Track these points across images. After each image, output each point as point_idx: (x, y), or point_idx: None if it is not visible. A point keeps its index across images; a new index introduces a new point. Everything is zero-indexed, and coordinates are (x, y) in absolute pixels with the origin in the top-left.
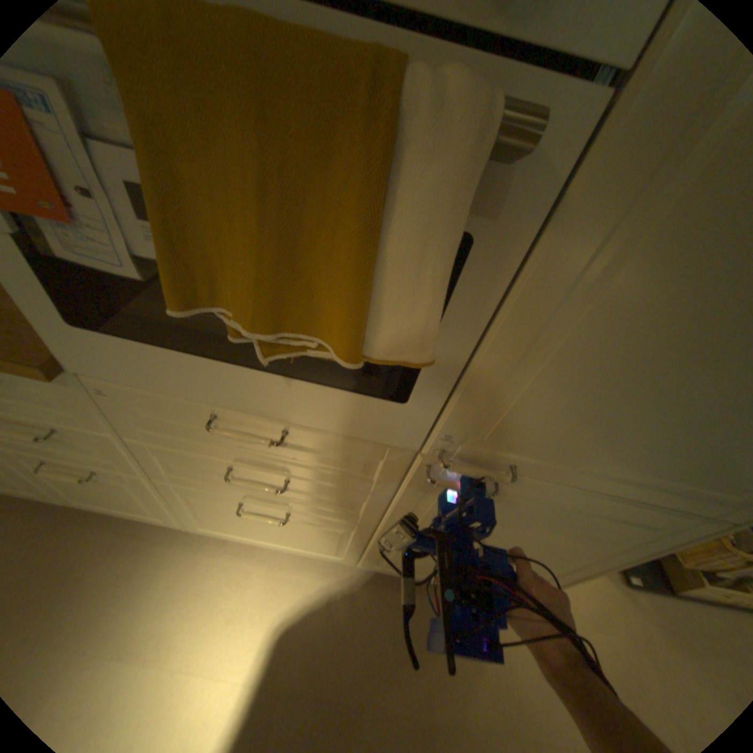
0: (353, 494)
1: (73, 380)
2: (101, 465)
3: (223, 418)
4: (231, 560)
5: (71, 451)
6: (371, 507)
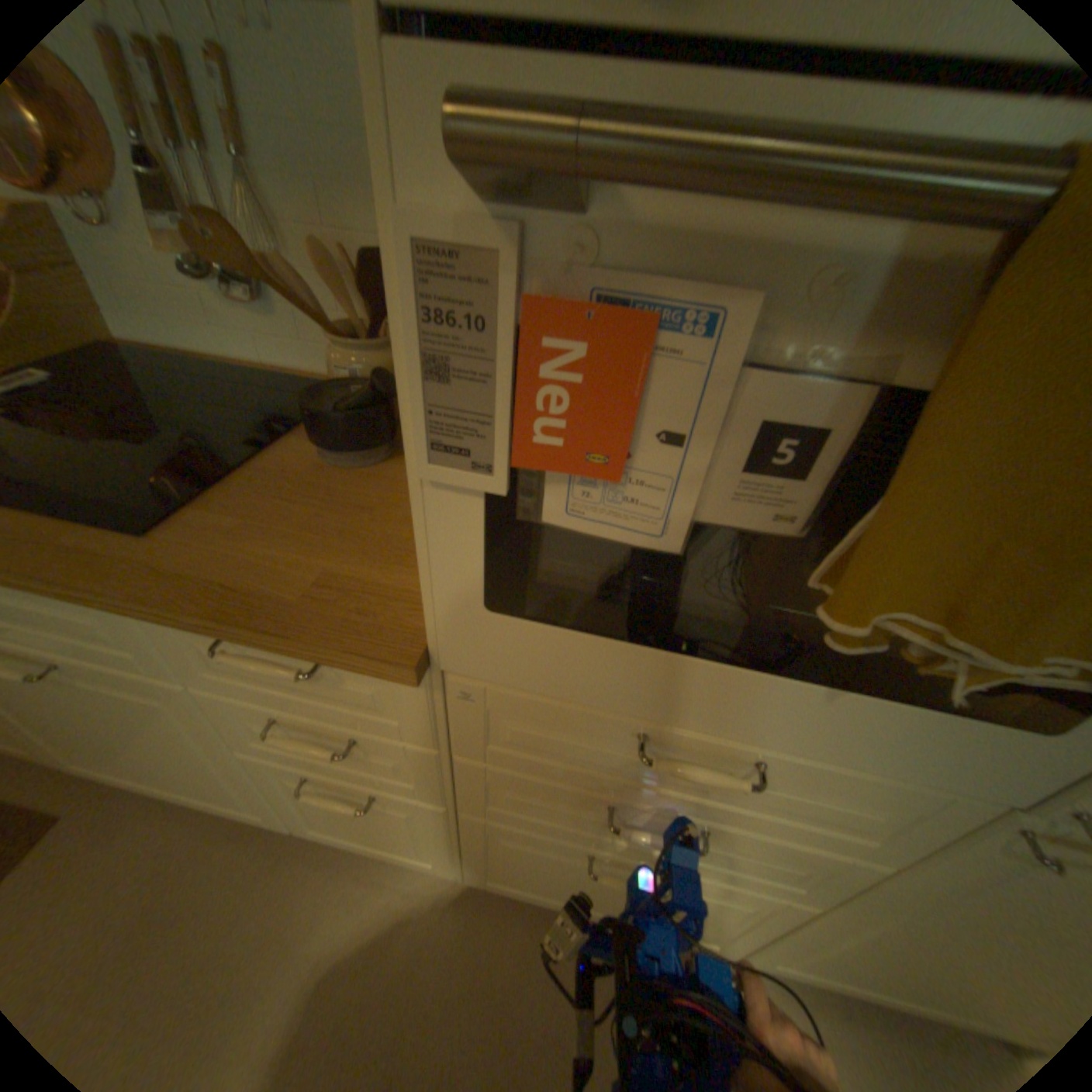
0: (825, 859)
1: (433, 678)
2: (393, 789)
3: (665, 740)
4: (527, 935)
5: (359, 767)
6: (846, 881)
